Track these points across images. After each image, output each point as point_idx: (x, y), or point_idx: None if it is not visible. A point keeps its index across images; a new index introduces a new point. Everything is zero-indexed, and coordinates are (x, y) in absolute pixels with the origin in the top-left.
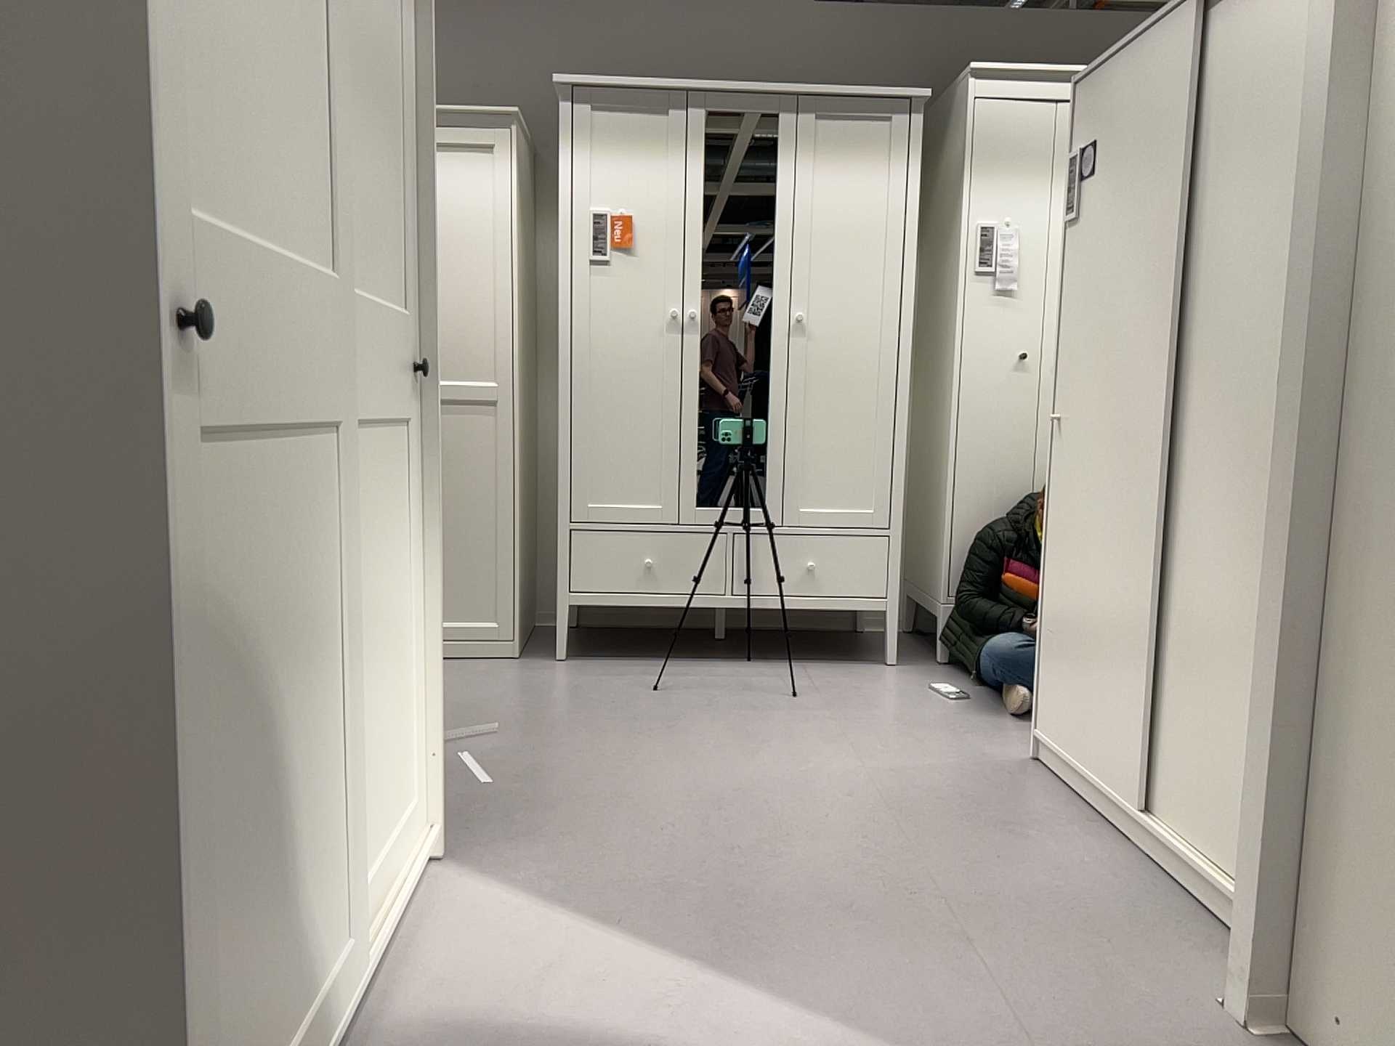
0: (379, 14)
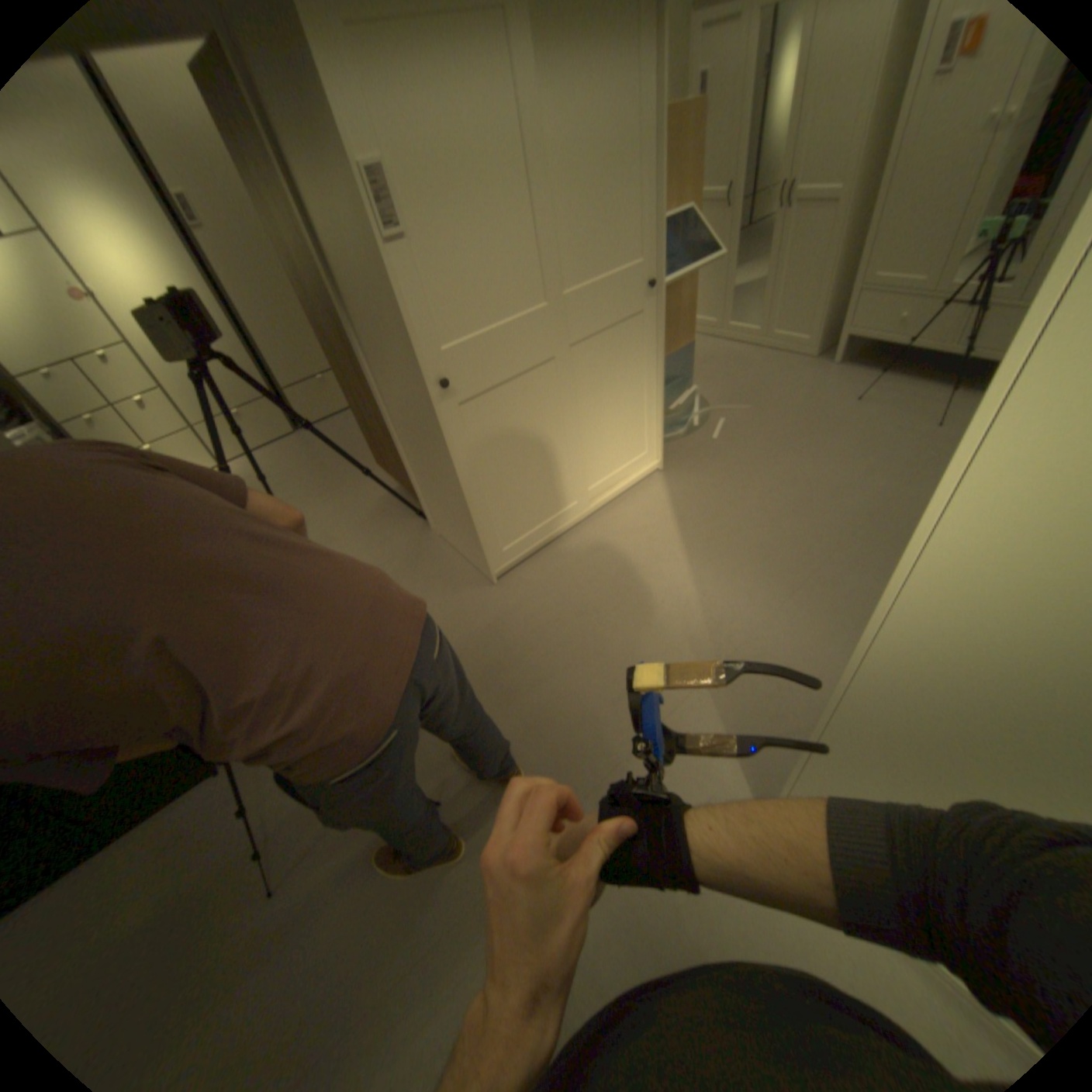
0: (612, 113)
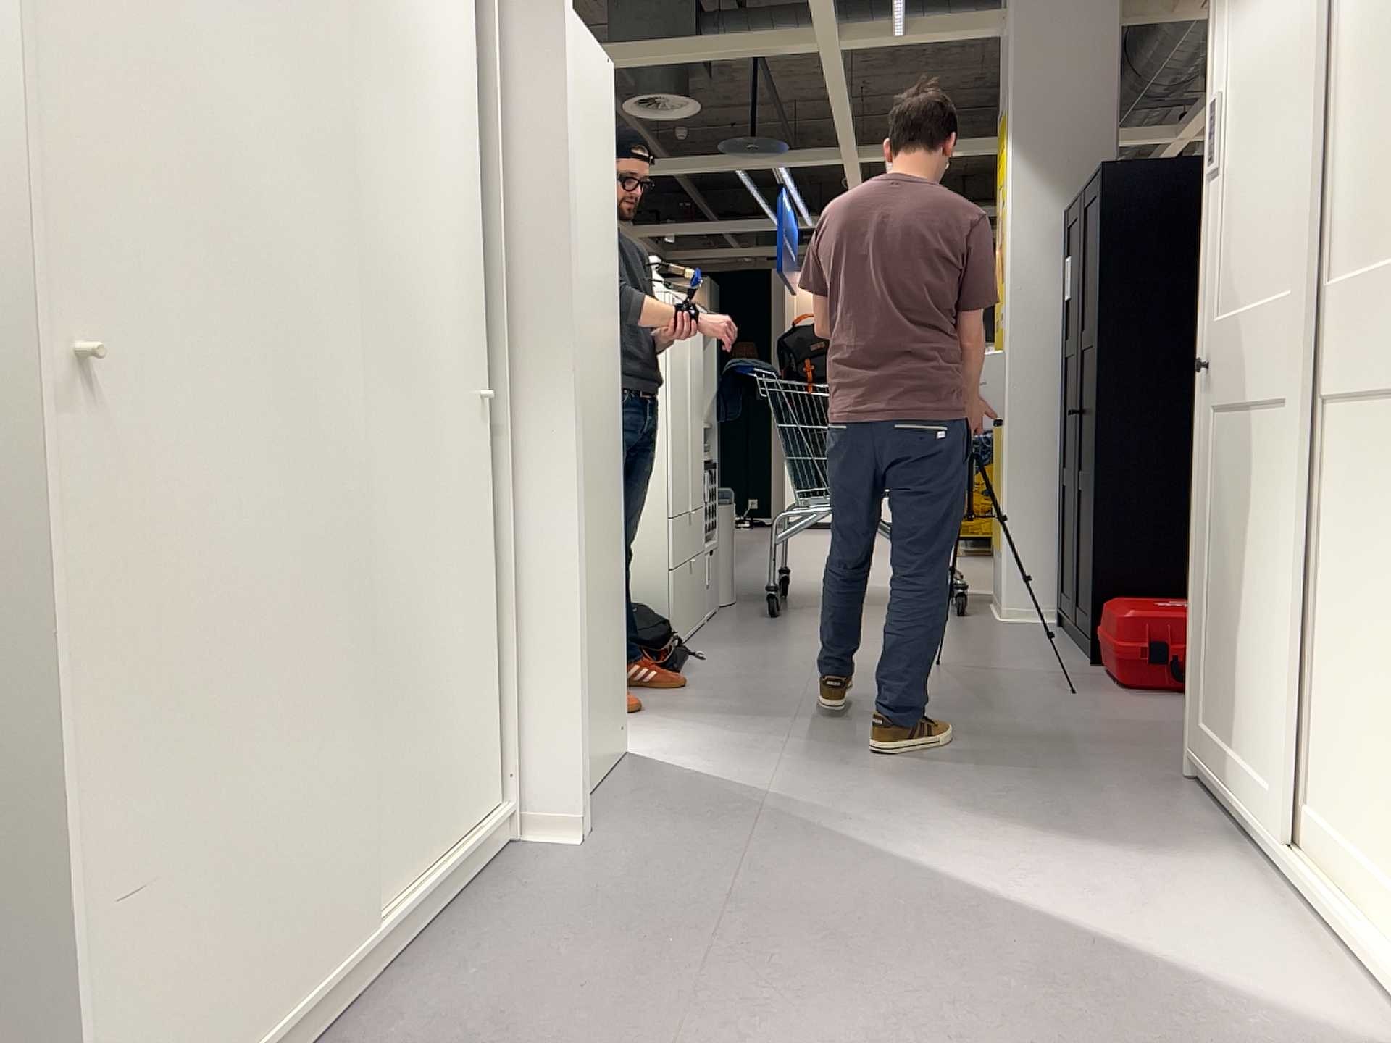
0: None
